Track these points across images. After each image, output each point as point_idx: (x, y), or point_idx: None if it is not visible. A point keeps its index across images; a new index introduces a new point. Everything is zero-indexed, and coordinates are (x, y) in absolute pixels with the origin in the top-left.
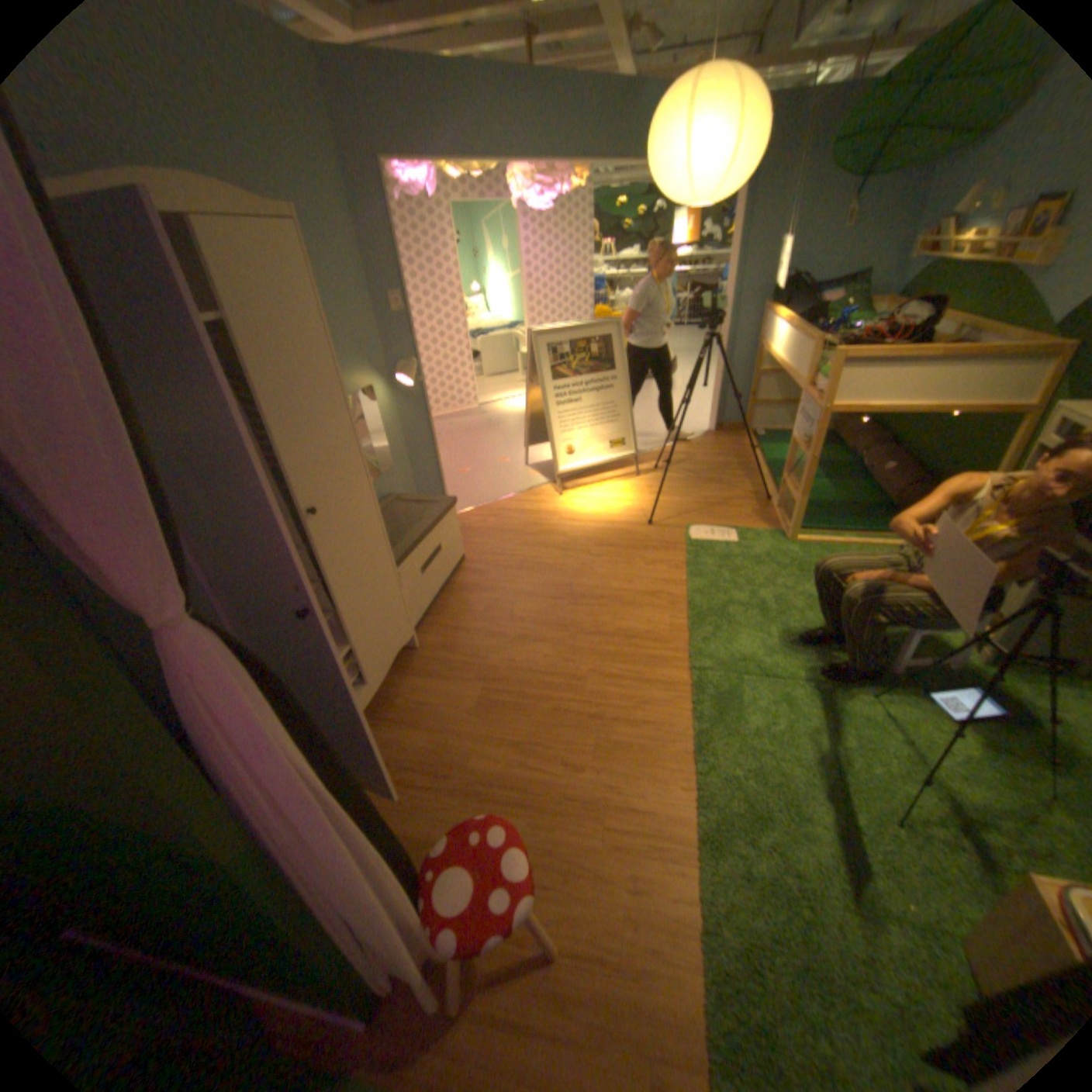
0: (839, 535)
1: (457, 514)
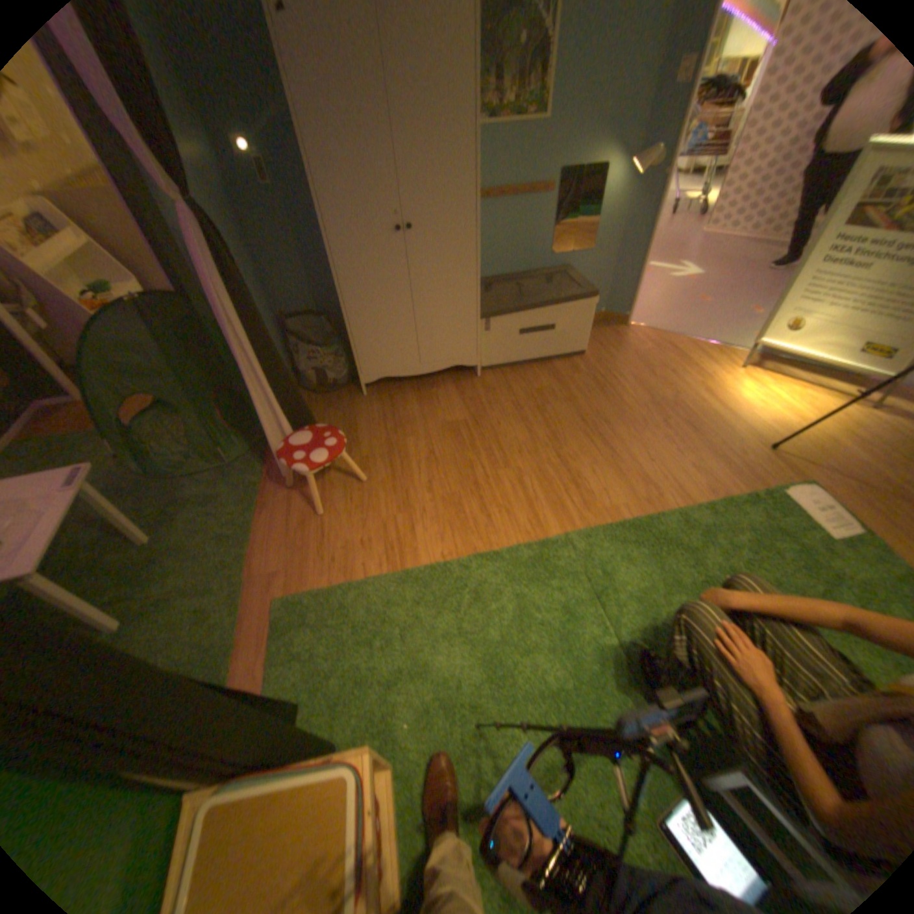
0: None
1: (638, 328)
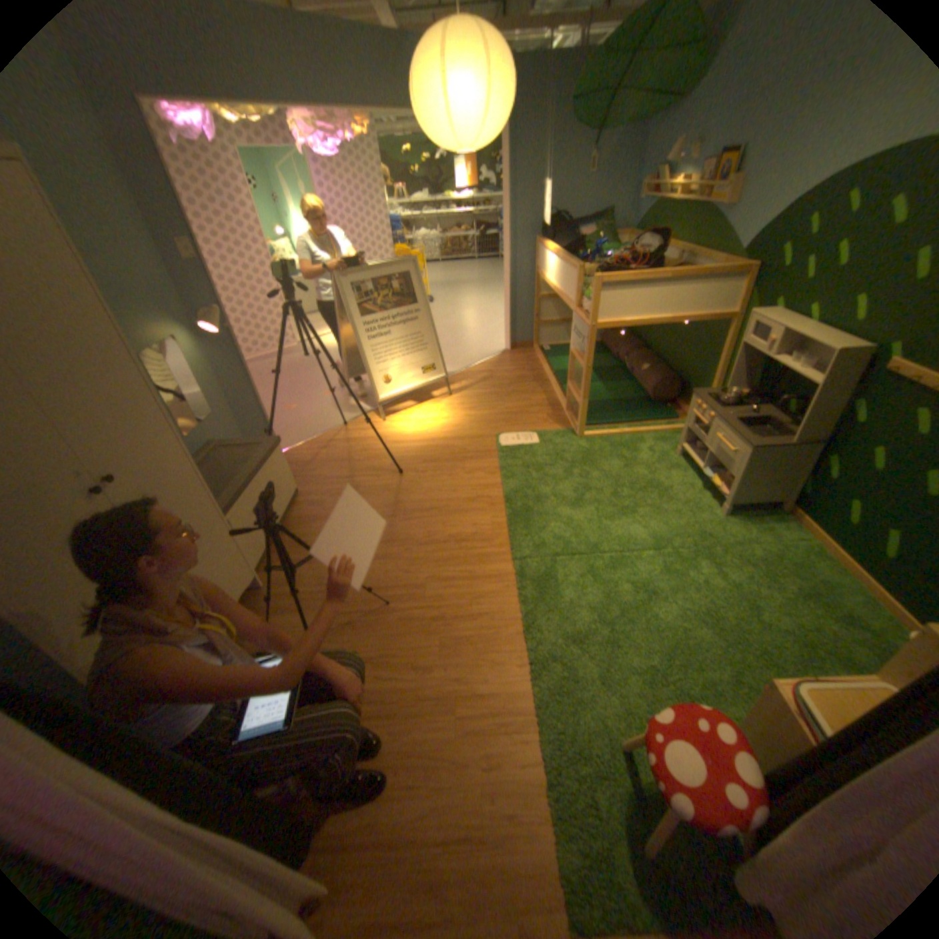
0: (614, 426)
1: (288, 450)
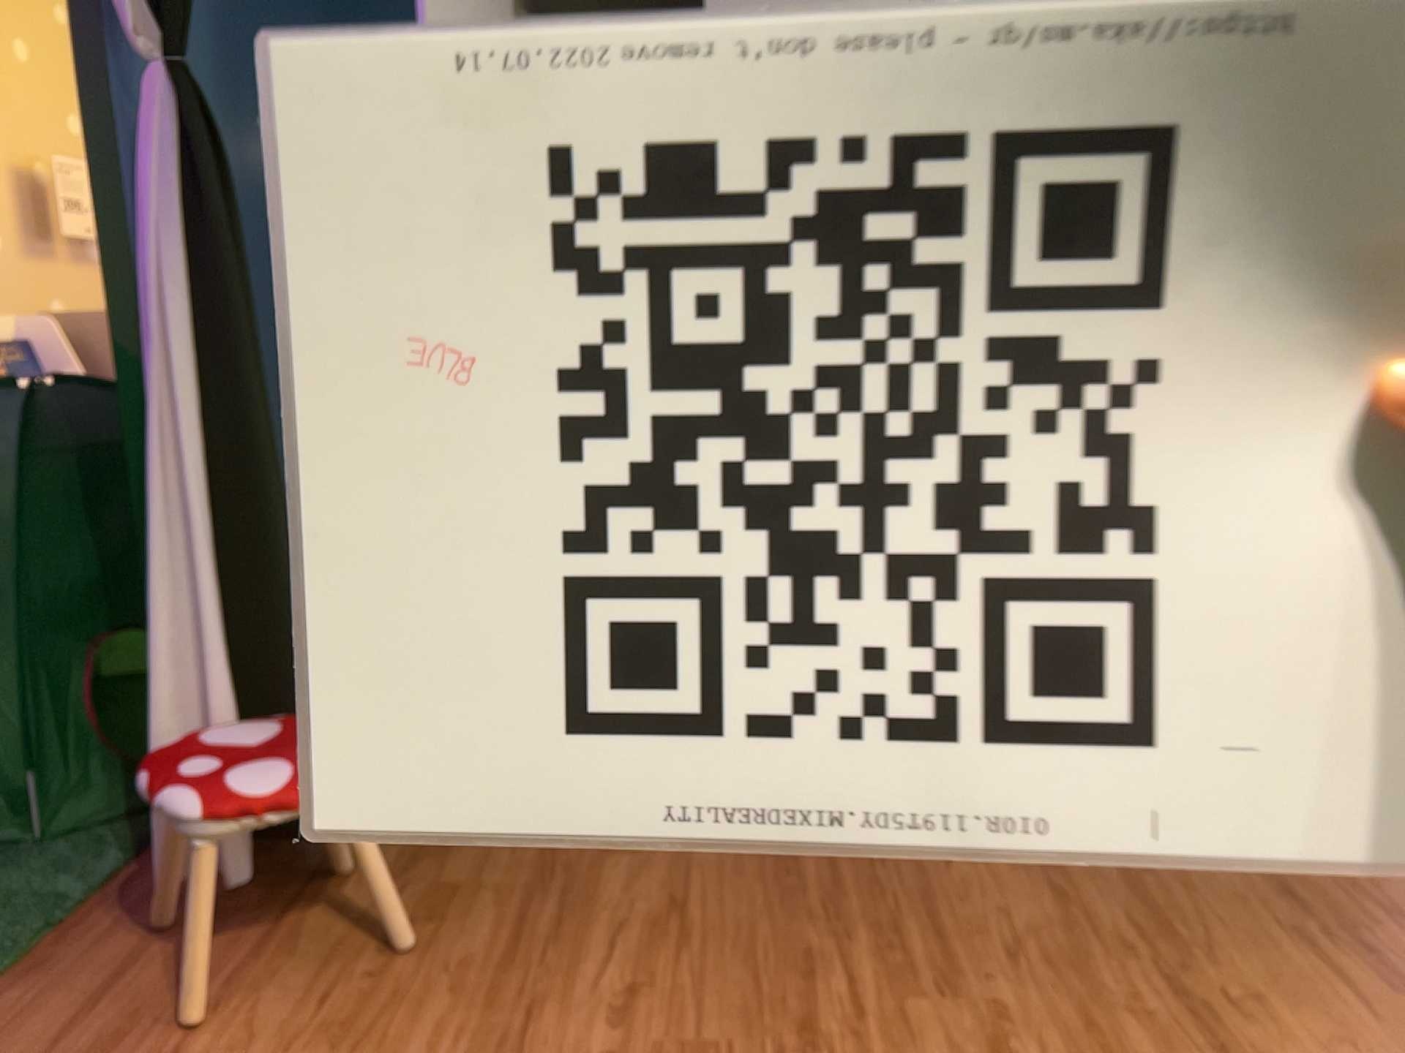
0: None
1: None
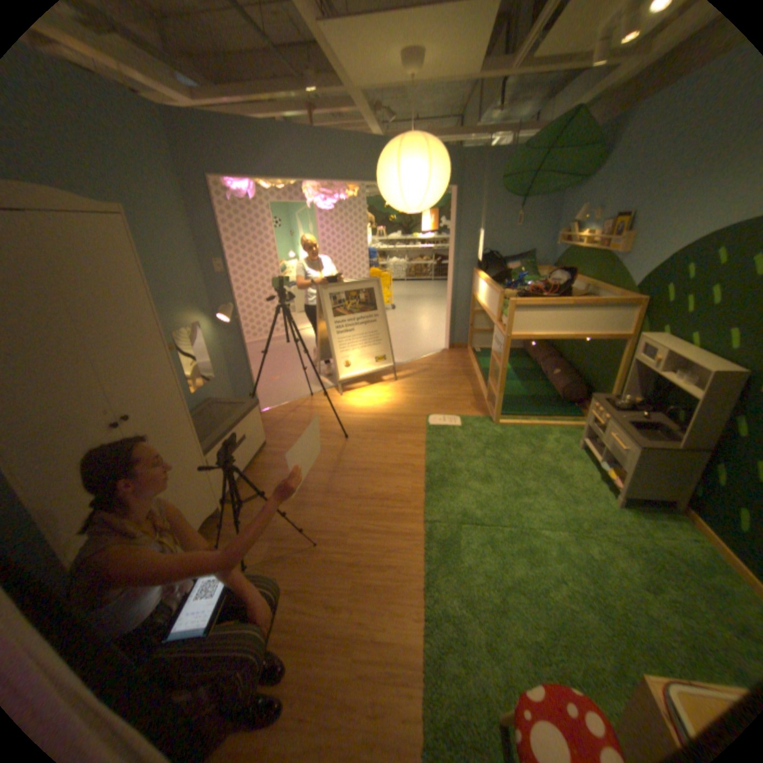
0: (527, 418)
1: (266, 411)
